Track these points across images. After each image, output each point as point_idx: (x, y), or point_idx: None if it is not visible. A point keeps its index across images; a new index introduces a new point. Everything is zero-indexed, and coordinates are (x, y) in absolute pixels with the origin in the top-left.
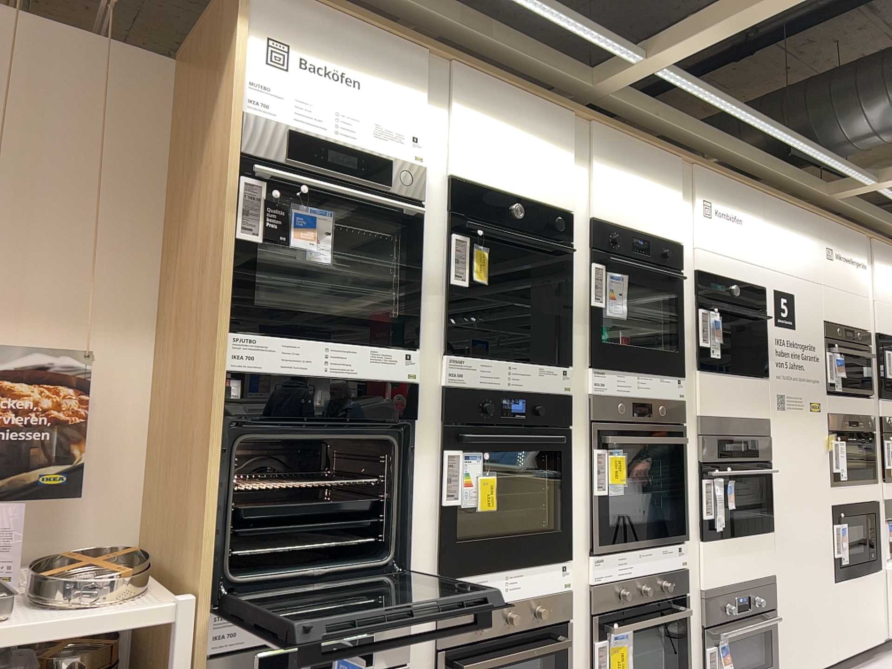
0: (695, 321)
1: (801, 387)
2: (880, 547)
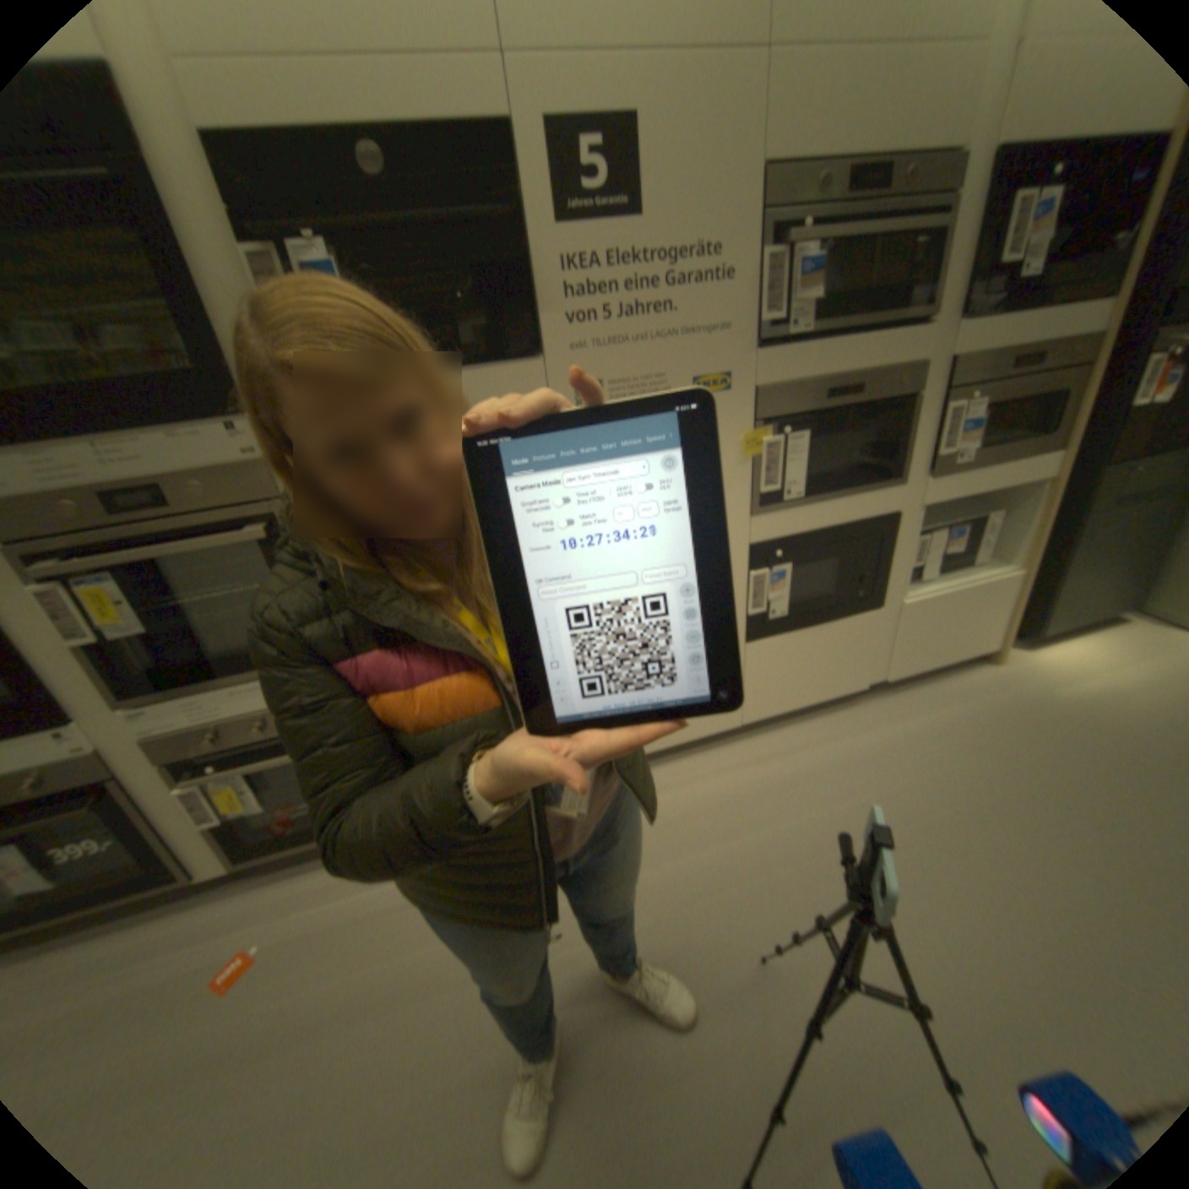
0: (241, 278)
1: (666, 352)
2: (892, 578)
